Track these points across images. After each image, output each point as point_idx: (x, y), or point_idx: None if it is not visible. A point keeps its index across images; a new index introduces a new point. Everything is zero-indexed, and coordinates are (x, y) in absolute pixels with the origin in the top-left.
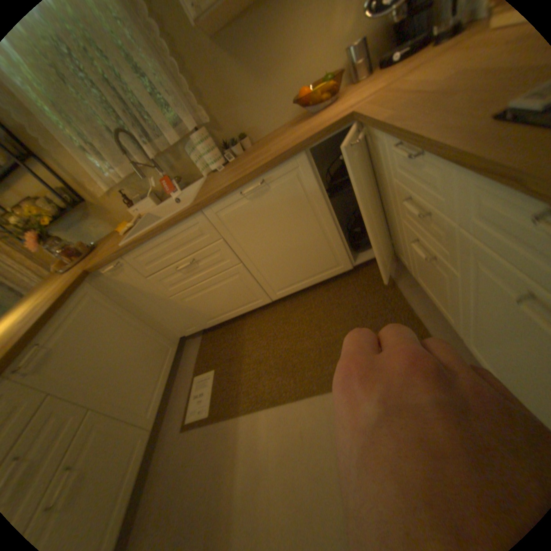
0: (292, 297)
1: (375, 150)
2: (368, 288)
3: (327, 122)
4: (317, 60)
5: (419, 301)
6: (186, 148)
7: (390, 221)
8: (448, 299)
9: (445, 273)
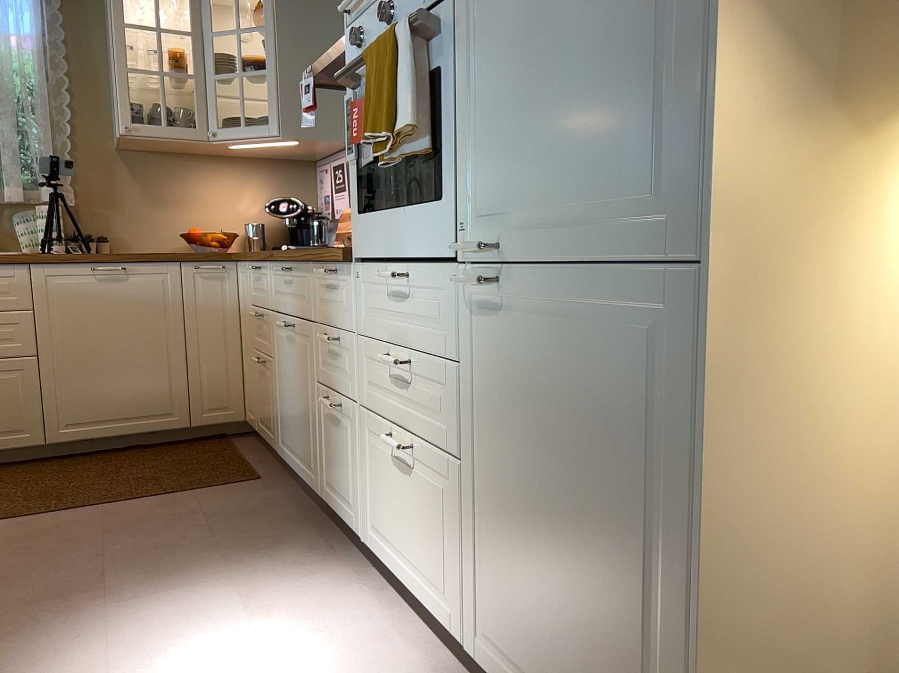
0: (78, 457)
1: (243, 285)
2: (201, 451)
3: (209, 252)
4: (217, 219)
5: (255, 457)
6: (17, 215)
7: (246, 367)
8: (271, 408)
9: (269, 373)
